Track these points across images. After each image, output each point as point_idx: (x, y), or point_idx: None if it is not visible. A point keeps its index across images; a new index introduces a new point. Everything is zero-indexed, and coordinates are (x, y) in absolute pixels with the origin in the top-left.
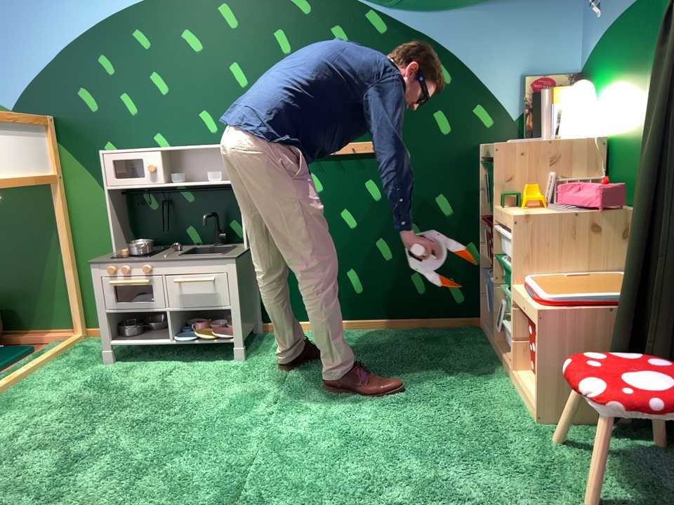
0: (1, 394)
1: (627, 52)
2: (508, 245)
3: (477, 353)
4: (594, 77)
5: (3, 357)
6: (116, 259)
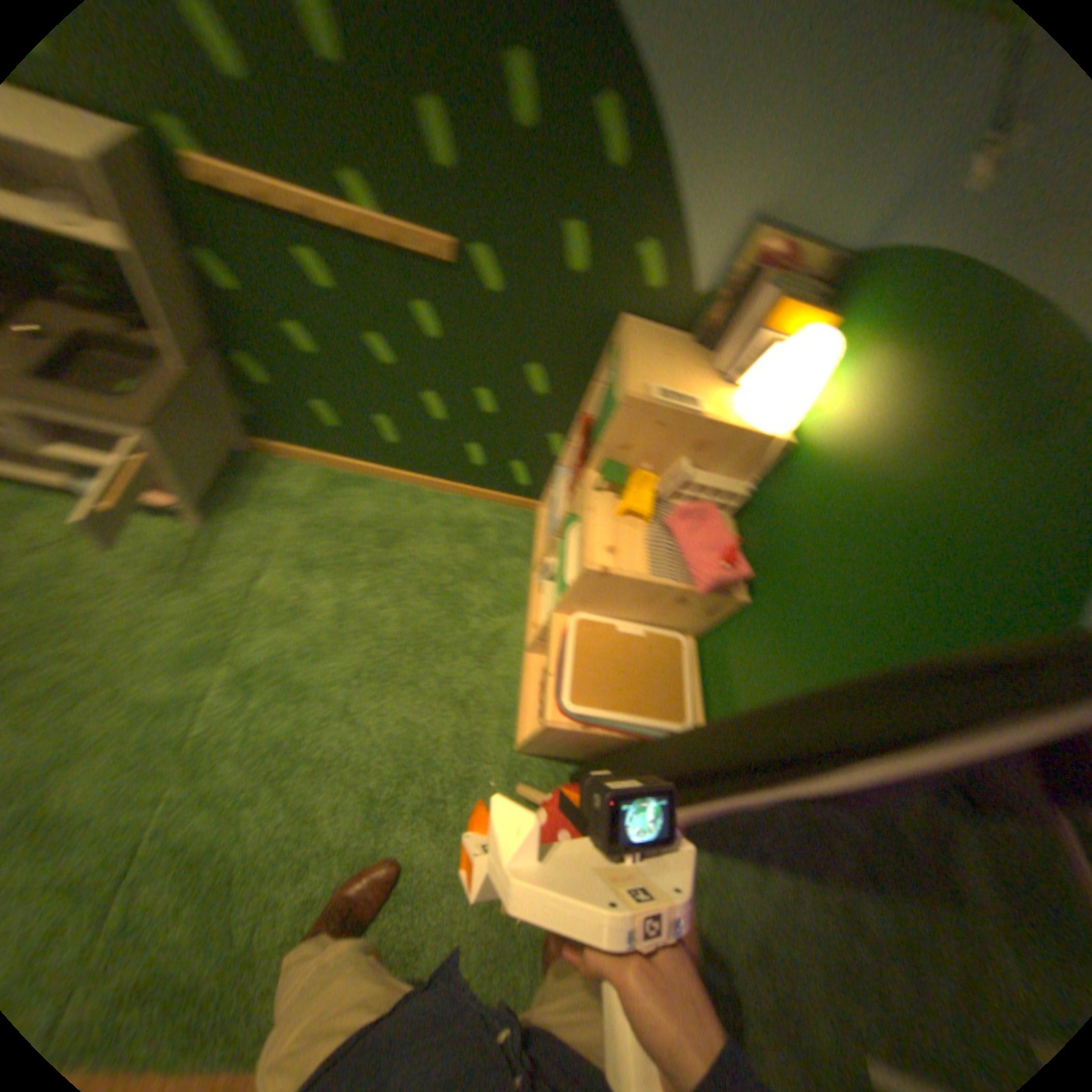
0: None
1: (931, 372)
2: (575, 541)
3: (507, 581)
4: (859, 308)
5: None
6: None
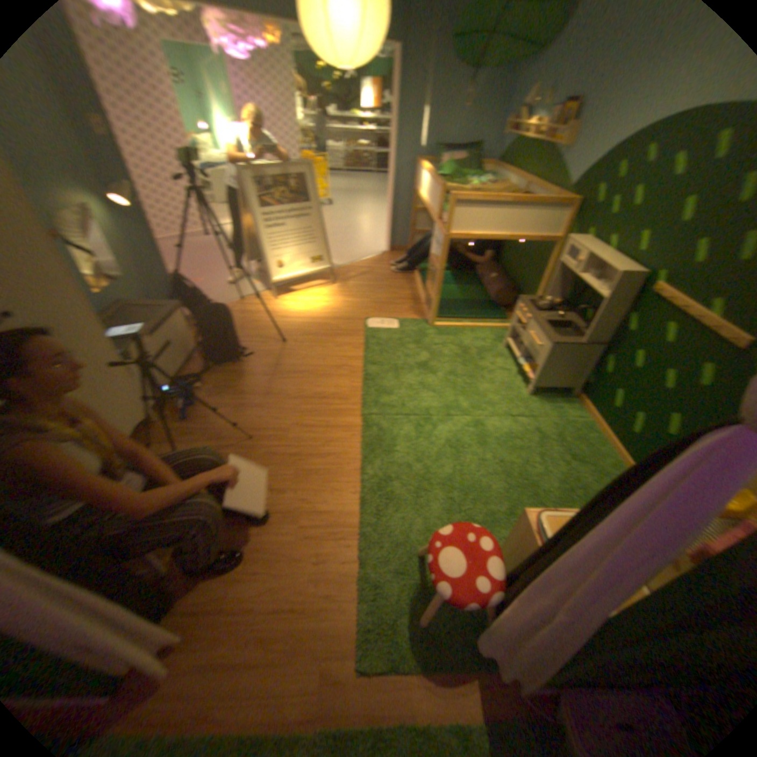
0: (464, 329)
1: None
2: None
3: None
4: None
5: (493, 315)
6: (531, 303)
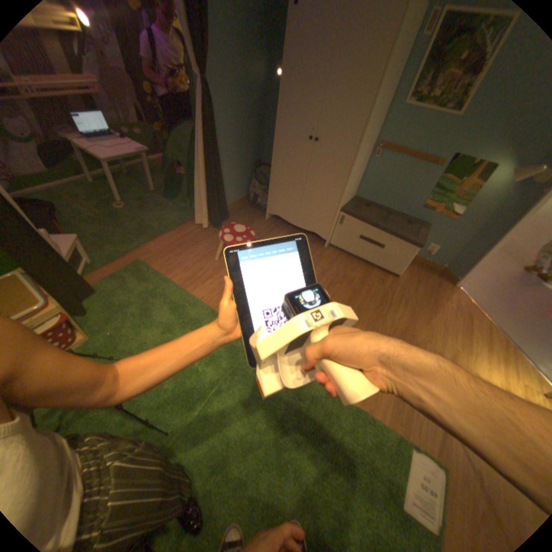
0: None
1: None
2: None
3: None
4: None
5: None
6: None
